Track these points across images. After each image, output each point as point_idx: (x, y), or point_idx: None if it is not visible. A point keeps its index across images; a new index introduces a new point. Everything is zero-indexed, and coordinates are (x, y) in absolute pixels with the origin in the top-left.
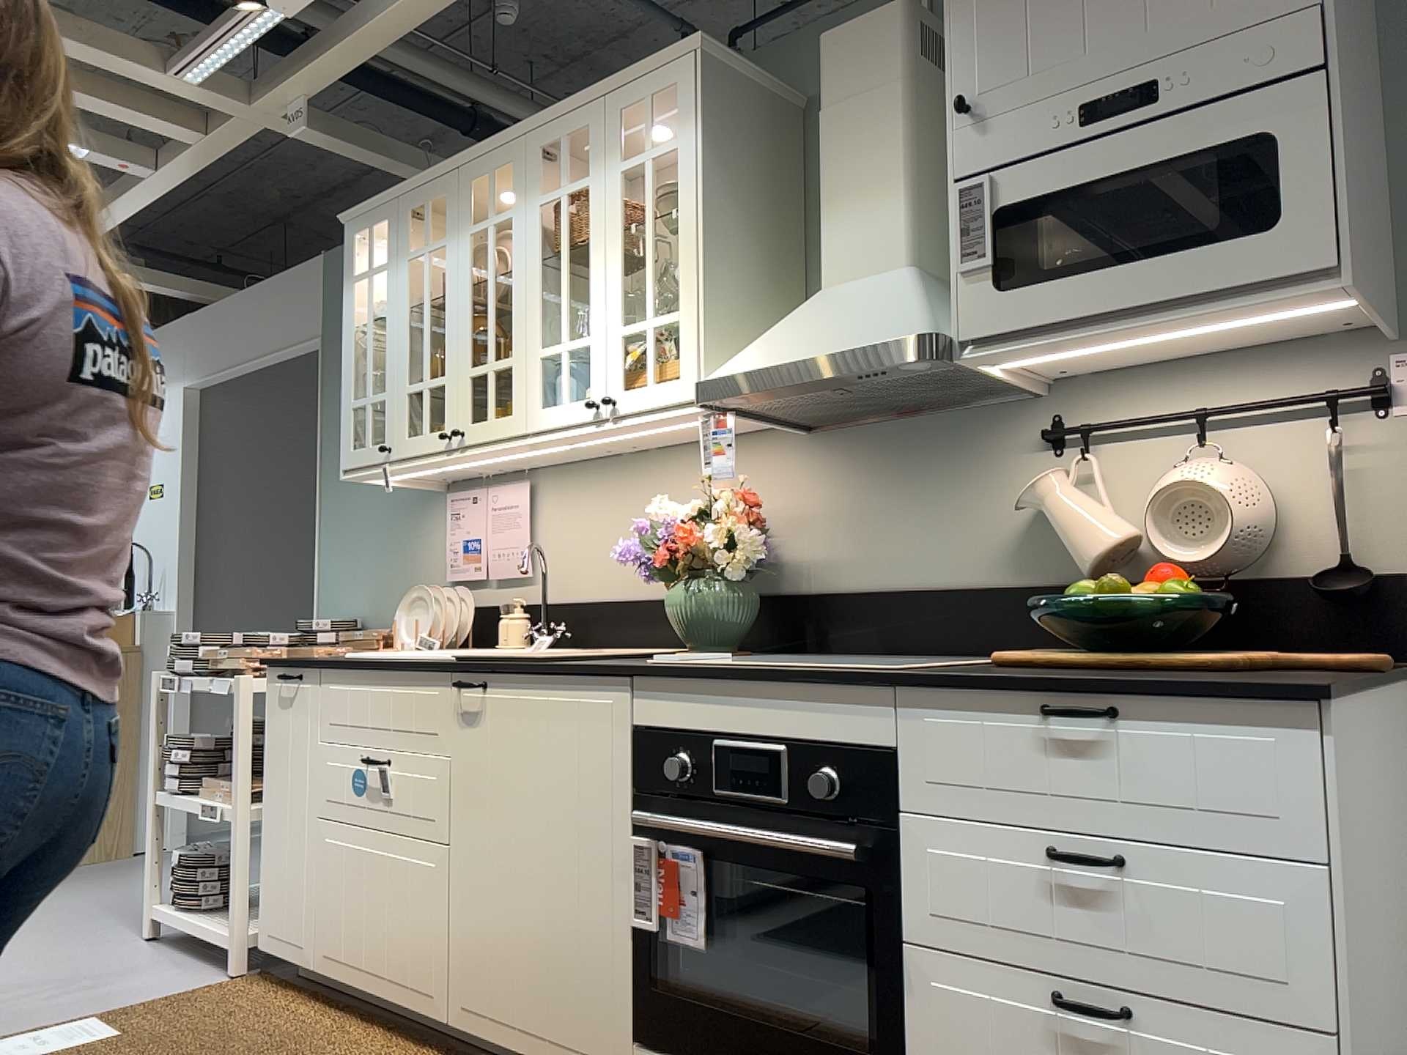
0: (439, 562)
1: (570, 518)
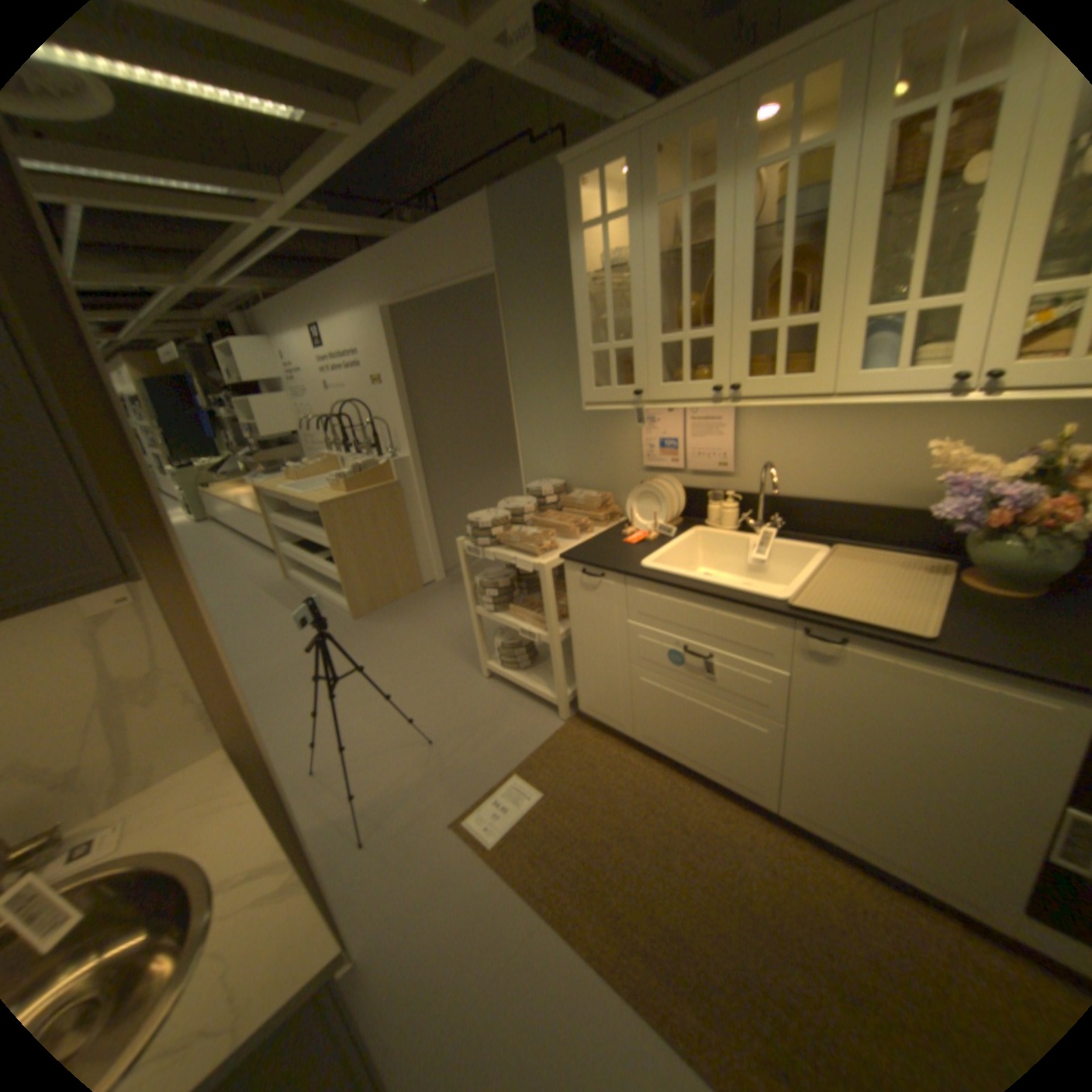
0: (632, 451)
1: (778, 431)
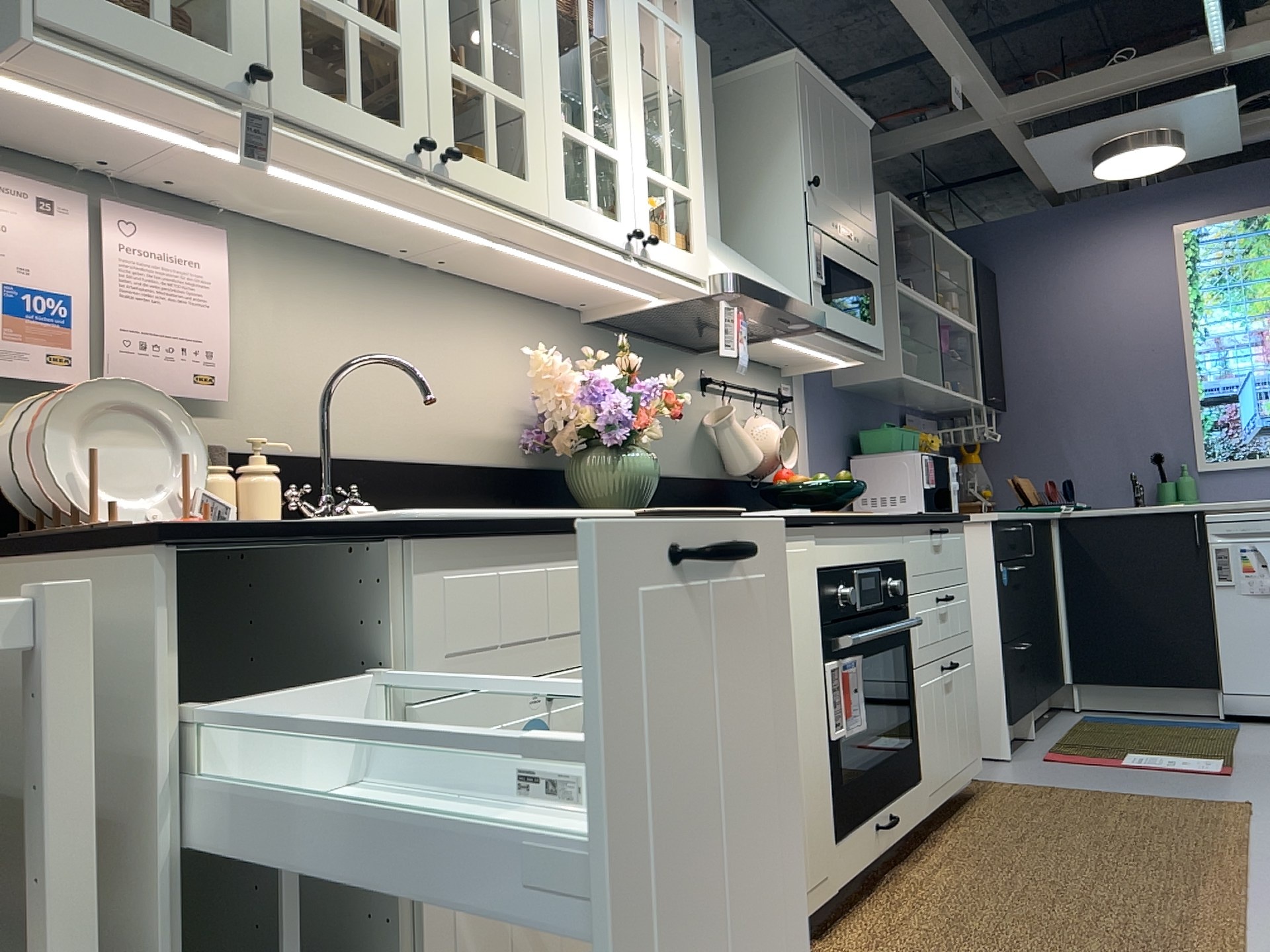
0: None
1: (301, 322)
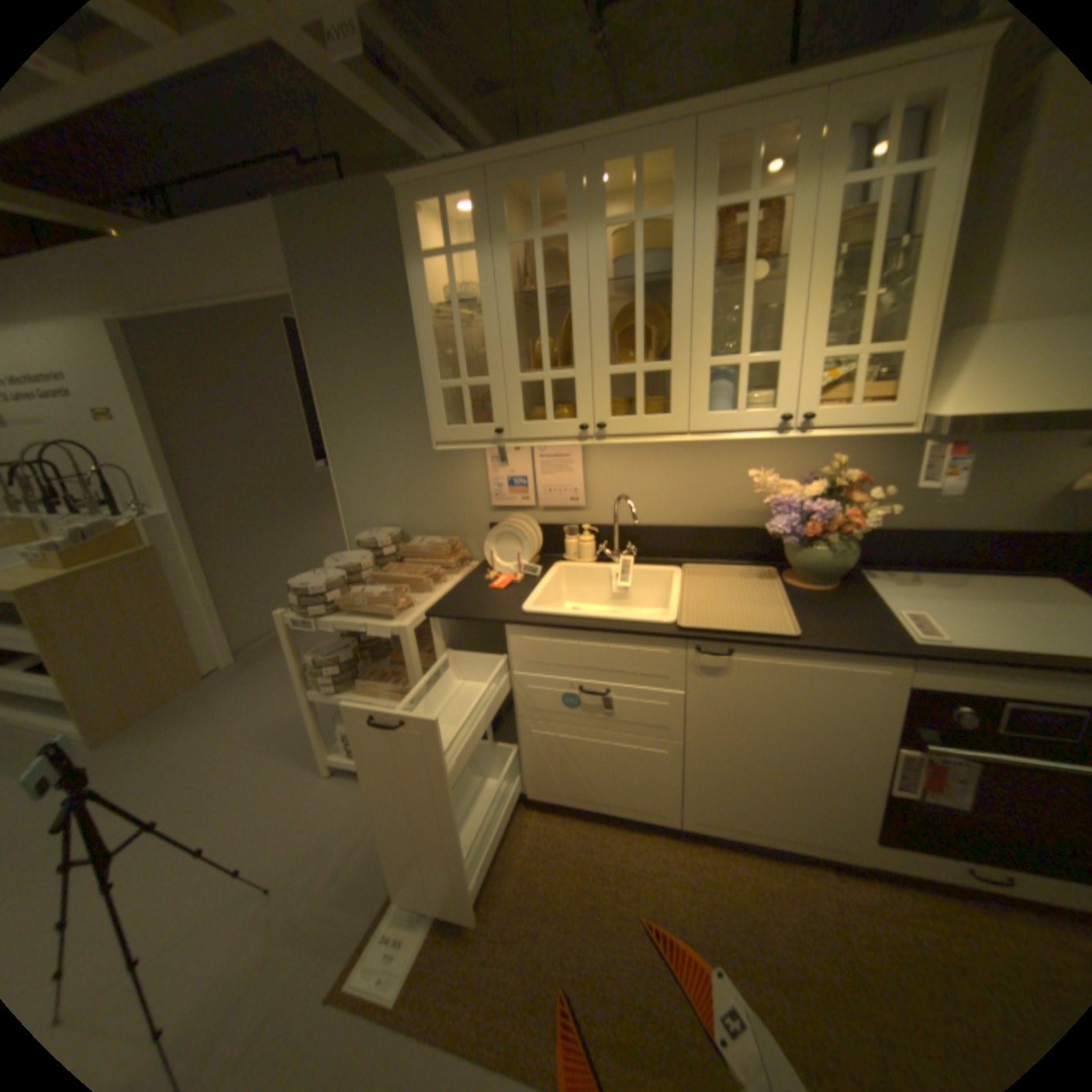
0: (478, 491)
1: (622, 466)
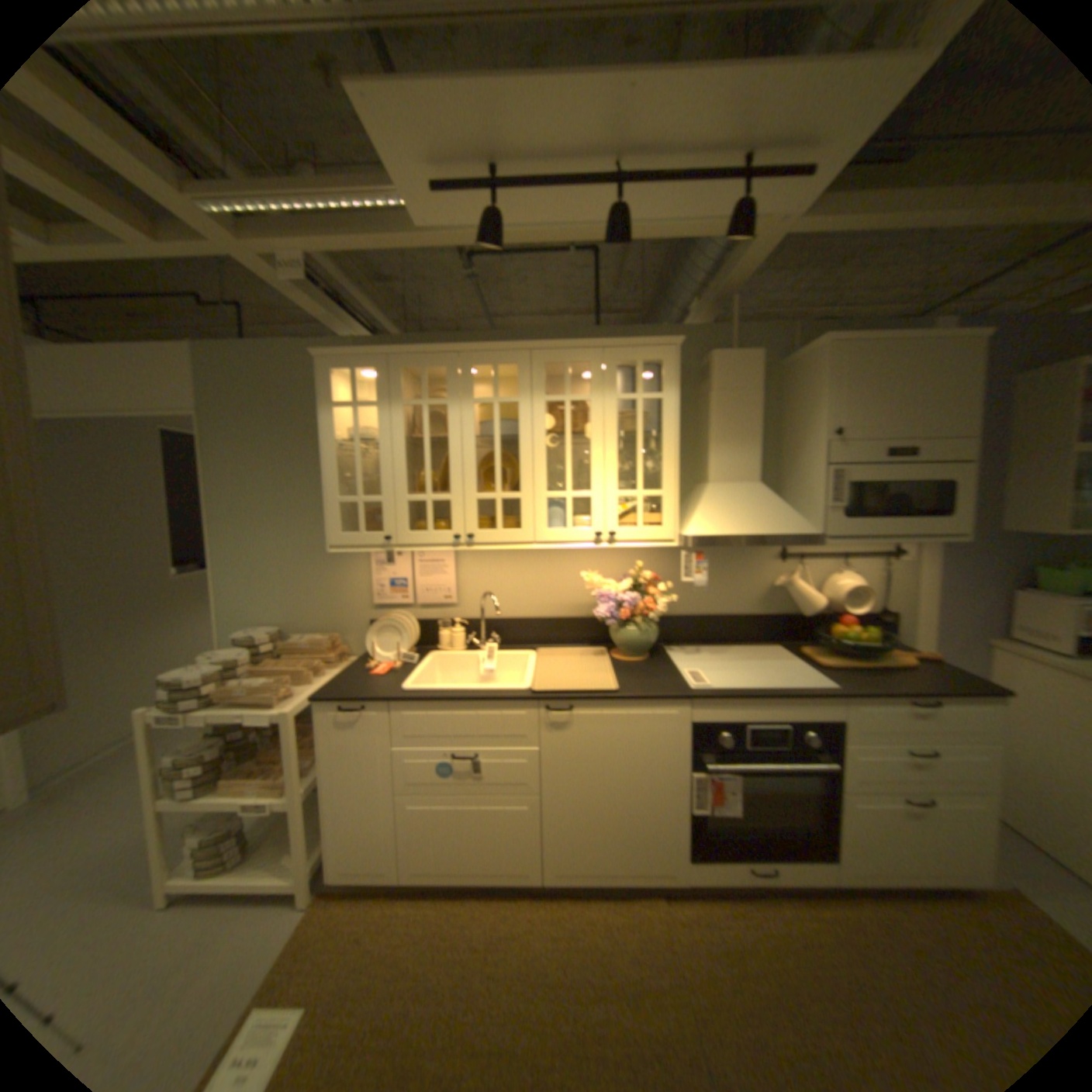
0: (360, 590)
1: (486, 569)
